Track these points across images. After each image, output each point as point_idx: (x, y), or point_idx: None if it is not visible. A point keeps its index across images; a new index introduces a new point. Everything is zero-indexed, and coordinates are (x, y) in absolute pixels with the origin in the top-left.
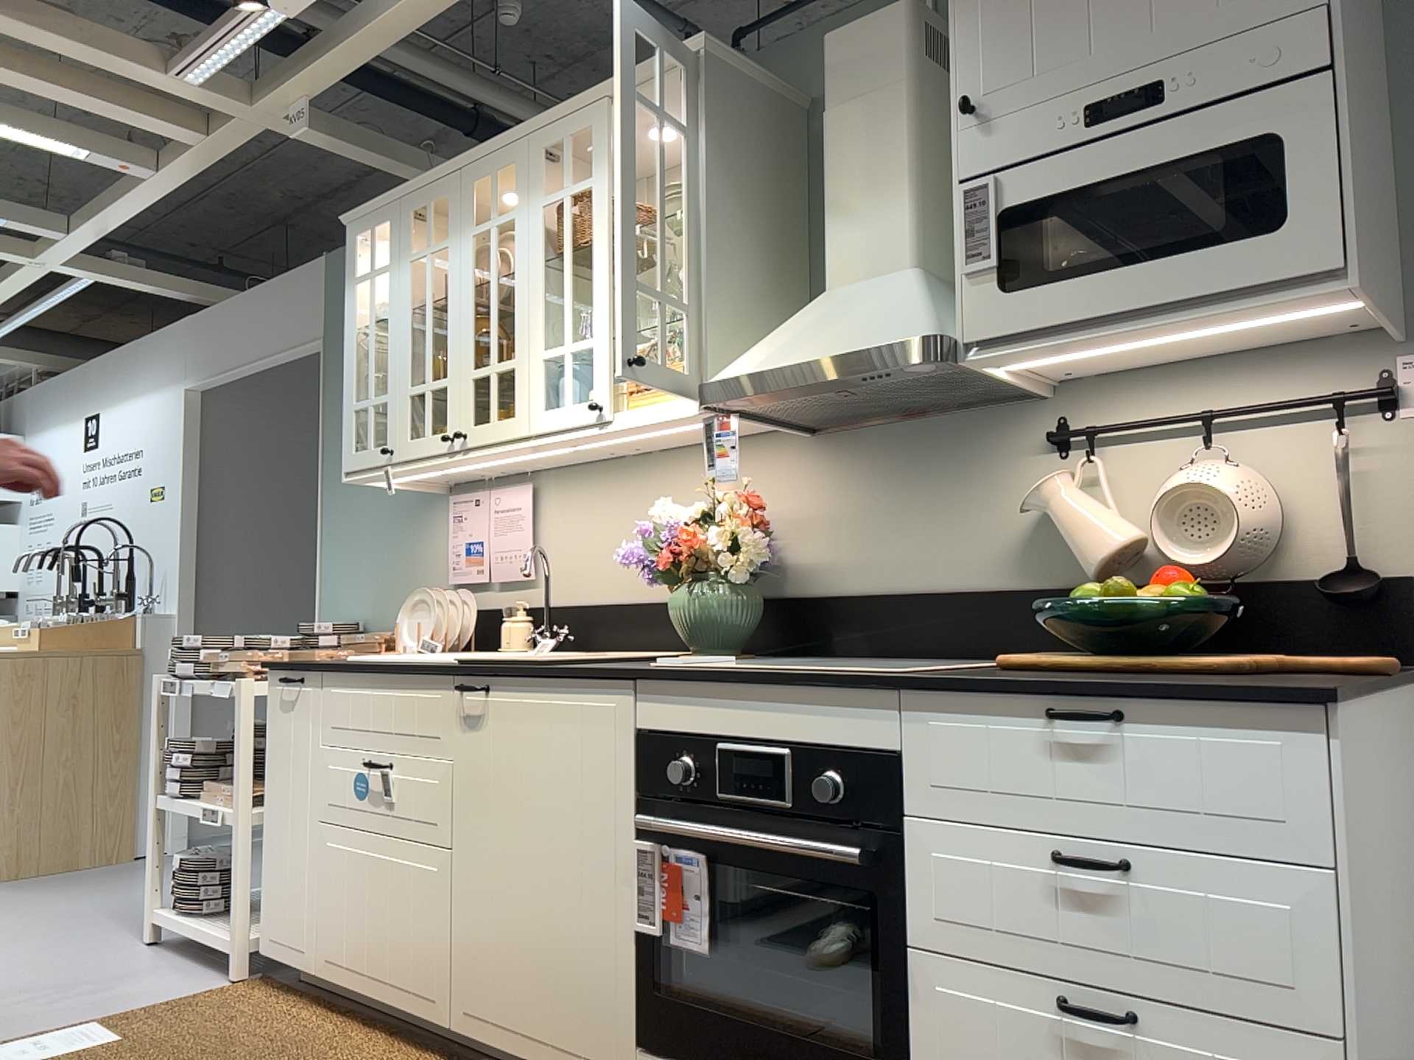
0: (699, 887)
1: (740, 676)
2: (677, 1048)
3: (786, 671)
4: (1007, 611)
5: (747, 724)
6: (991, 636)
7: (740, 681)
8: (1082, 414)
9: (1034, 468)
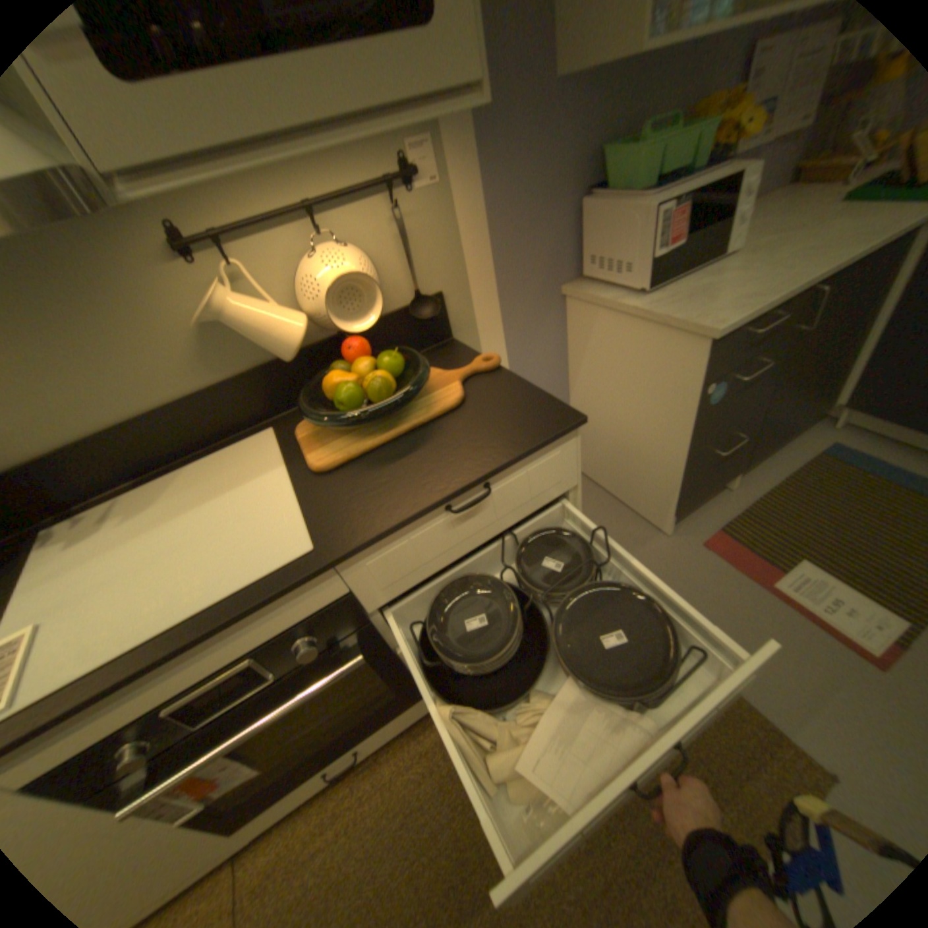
0: (219, 765)
1: (146, 669)
2: (261, 807)
3: (187, 621)
4: (216, 404)
5: (180, 680)
6: (214, 425)
7: (150, 670)
8: (187, 215)
9: (168, 279)
